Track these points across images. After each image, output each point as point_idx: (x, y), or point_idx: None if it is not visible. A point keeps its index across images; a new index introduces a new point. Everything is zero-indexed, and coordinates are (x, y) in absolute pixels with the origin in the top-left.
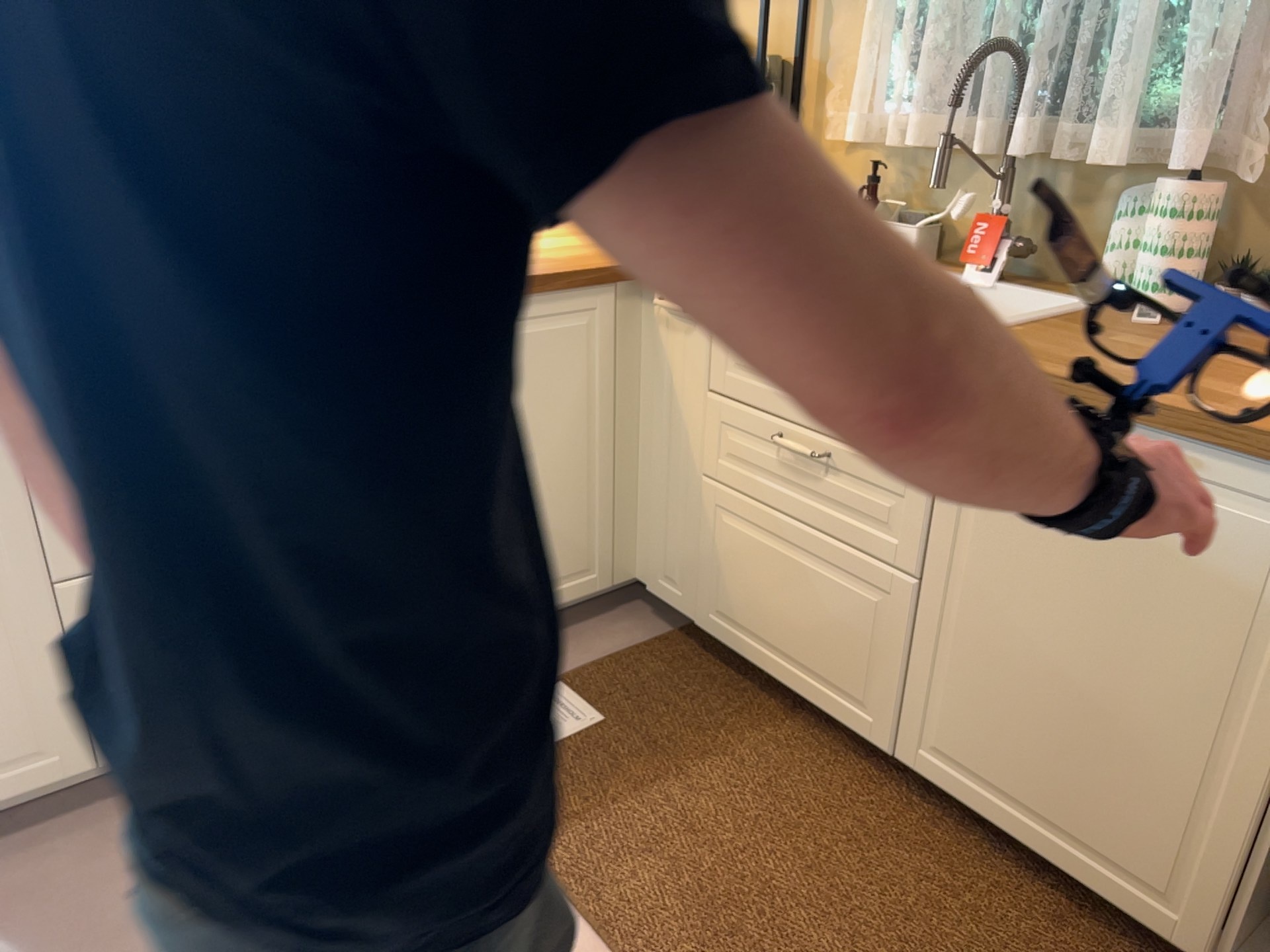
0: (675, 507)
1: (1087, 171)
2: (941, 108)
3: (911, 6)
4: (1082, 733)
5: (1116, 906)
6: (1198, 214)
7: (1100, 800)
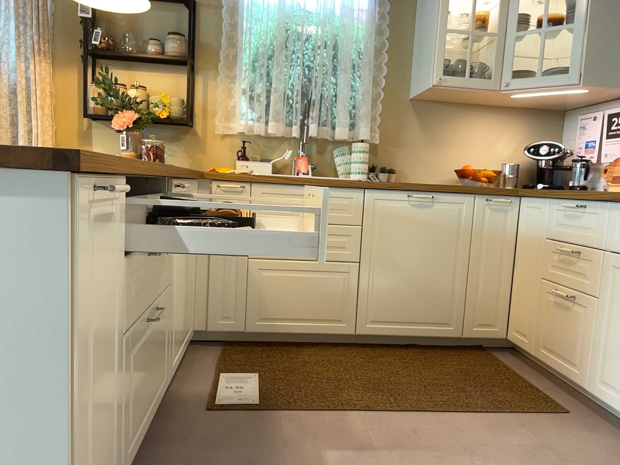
0: (228, 280)
1: (322, 142)
2: (280, 119)
3: (258, 85)
4: (420, 287)
5: (437, 336)
6: (369, 150)
7: (428, 305)
